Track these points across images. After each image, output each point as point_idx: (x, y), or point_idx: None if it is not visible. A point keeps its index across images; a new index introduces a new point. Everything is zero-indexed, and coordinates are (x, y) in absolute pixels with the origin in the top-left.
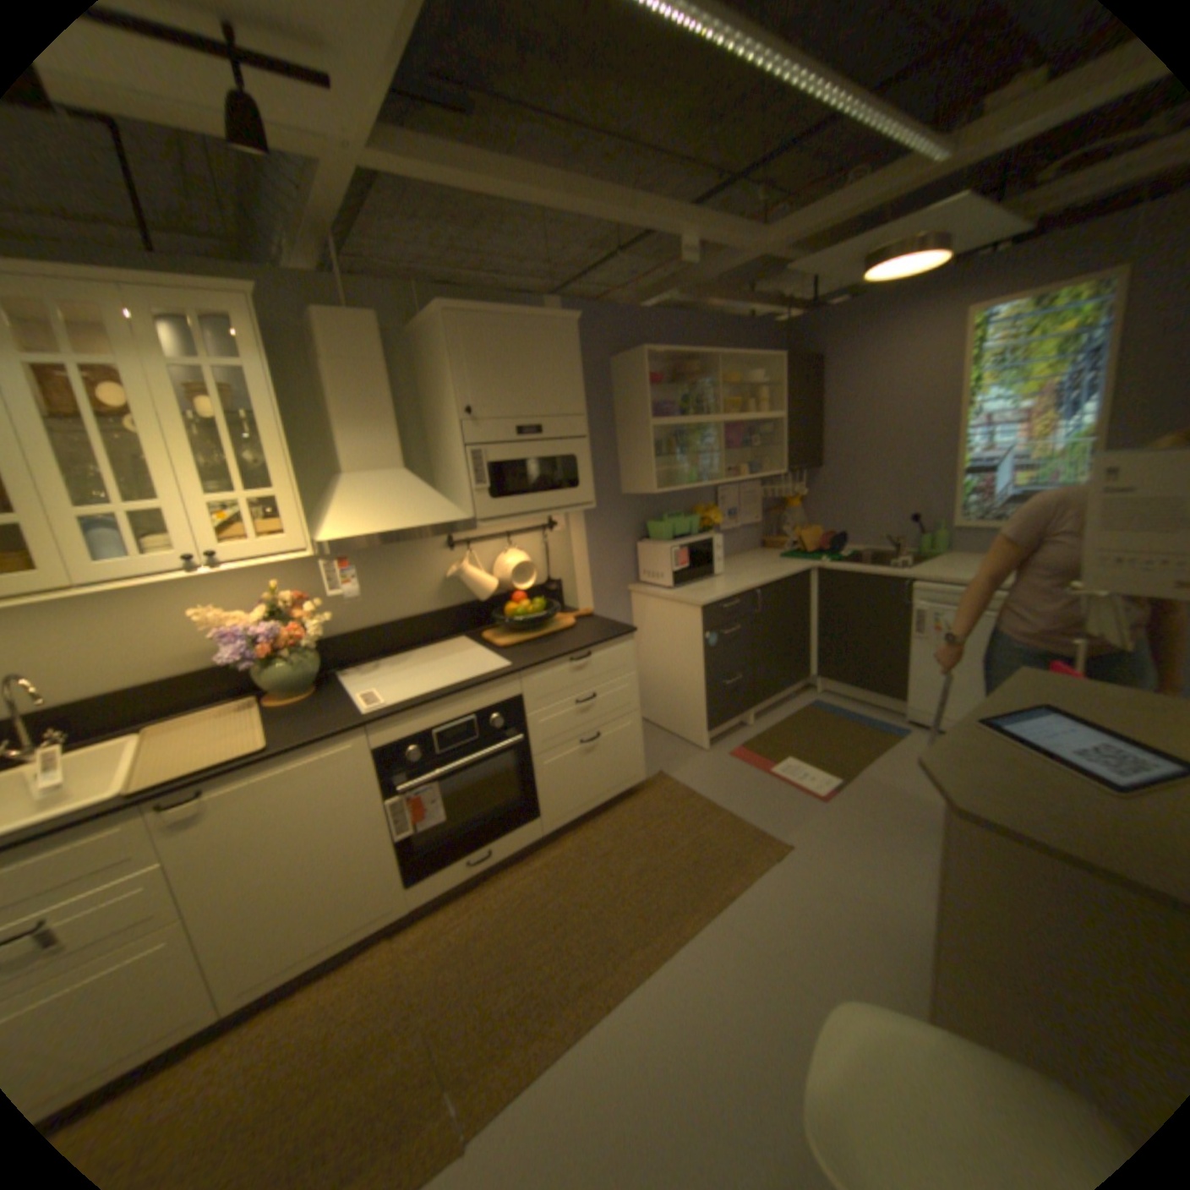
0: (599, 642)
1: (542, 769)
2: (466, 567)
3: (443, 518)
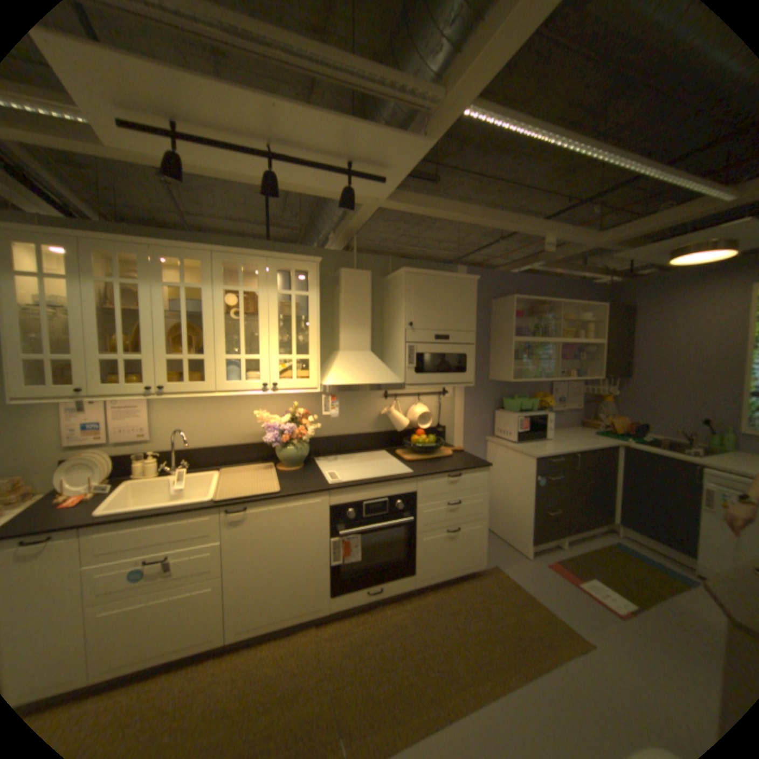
0: (467, 469)
1: (421, 543)
2: (392, 410)
3: (388, 381)
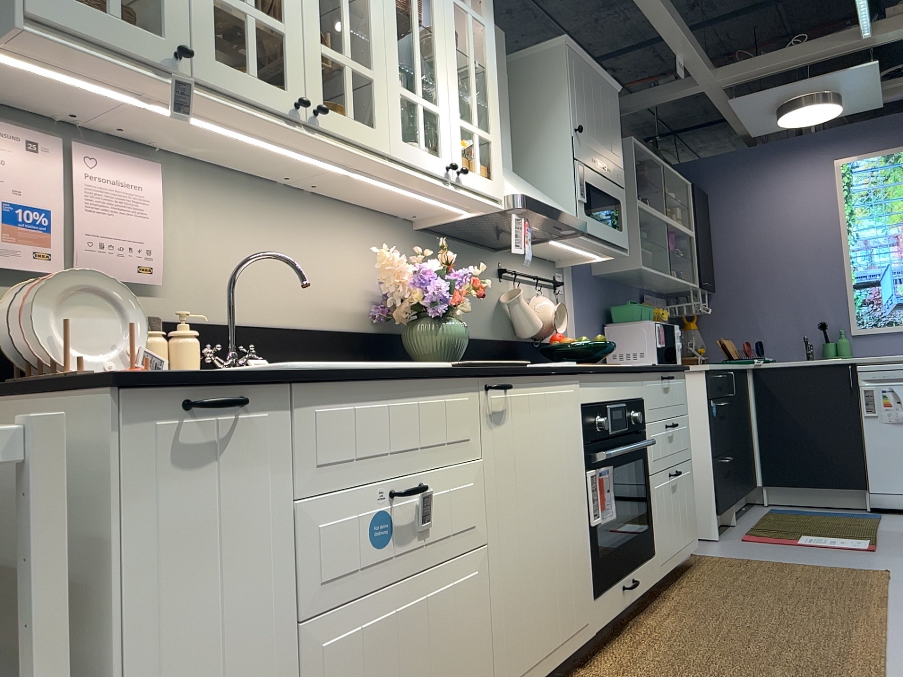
0: (676, 367)
1: (655, 493)
2: (524, 295)
3: (570, 214)
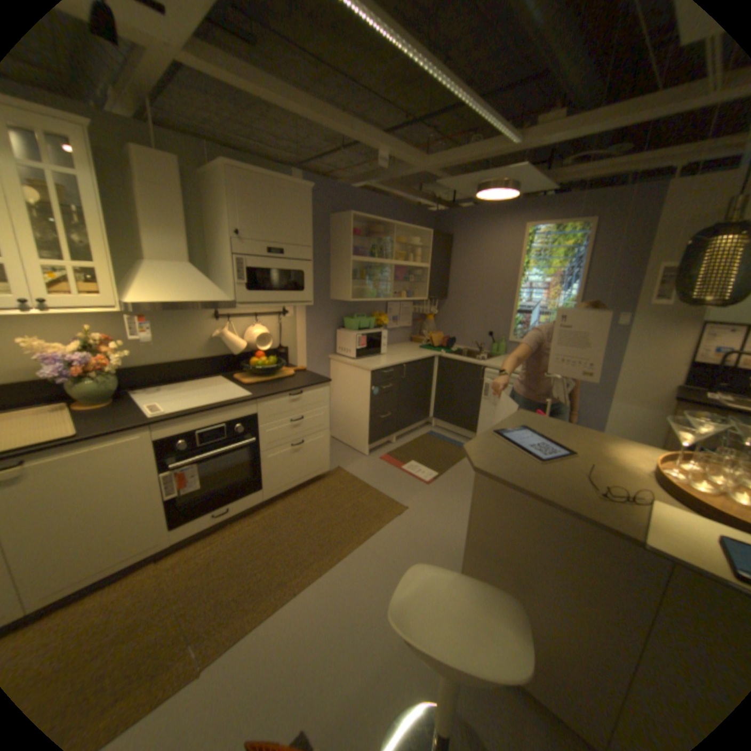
0: (308, 386)
1: (266, 460)
2: (226, 332)
3: (214, 298)
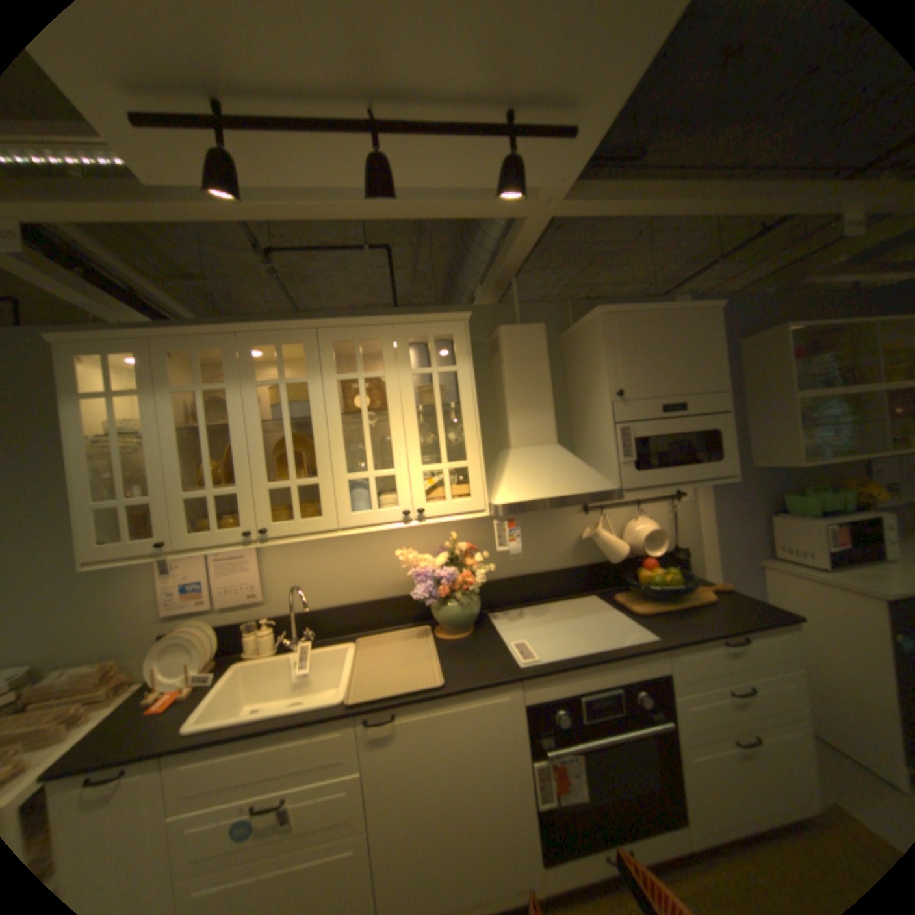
0: (760, 630)
1: (691, 768)
2: (600, 531)
3: (594, 488)
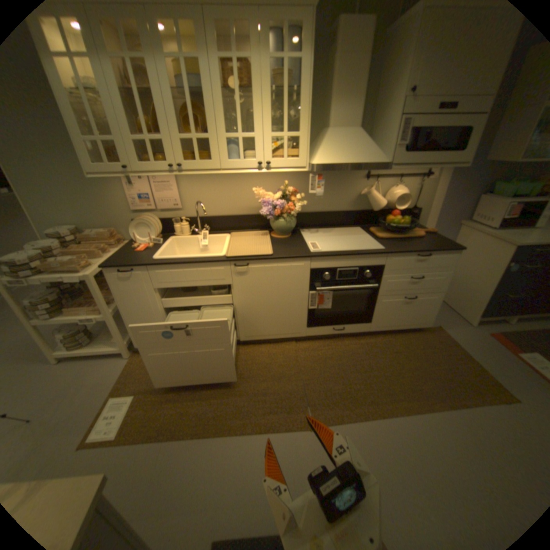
0: (439, 250)
1: (381, 303)
2: (372, 191)
3: (375, 160)
